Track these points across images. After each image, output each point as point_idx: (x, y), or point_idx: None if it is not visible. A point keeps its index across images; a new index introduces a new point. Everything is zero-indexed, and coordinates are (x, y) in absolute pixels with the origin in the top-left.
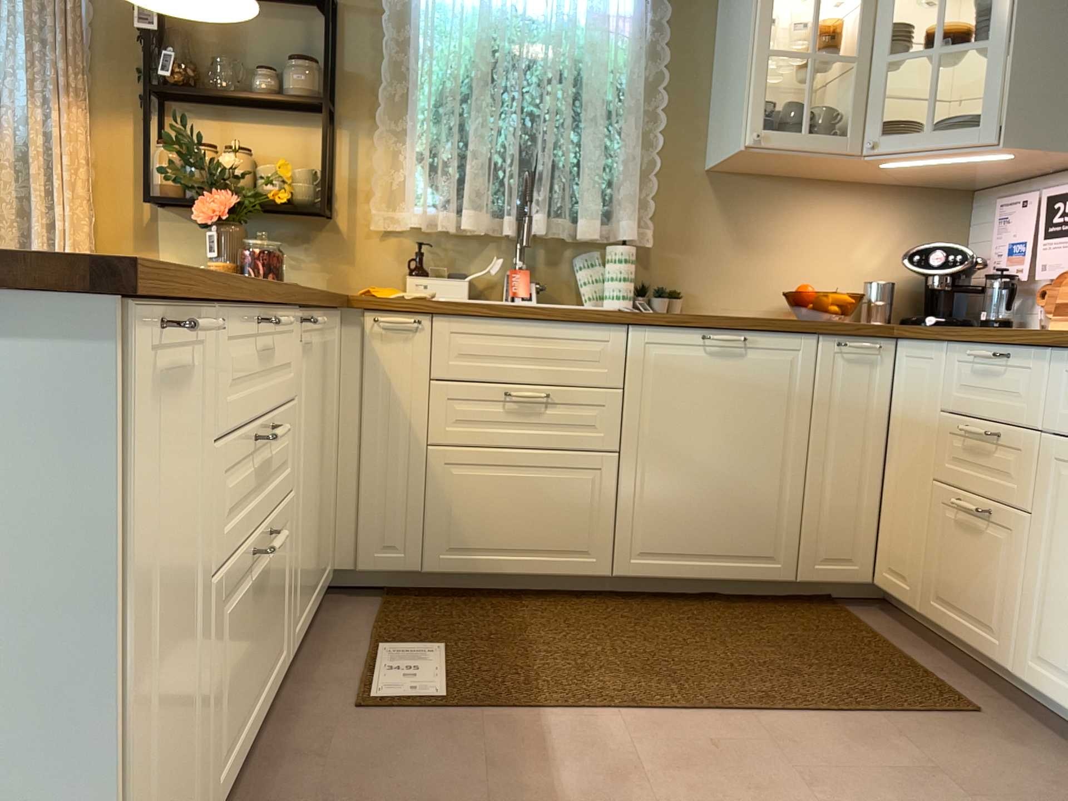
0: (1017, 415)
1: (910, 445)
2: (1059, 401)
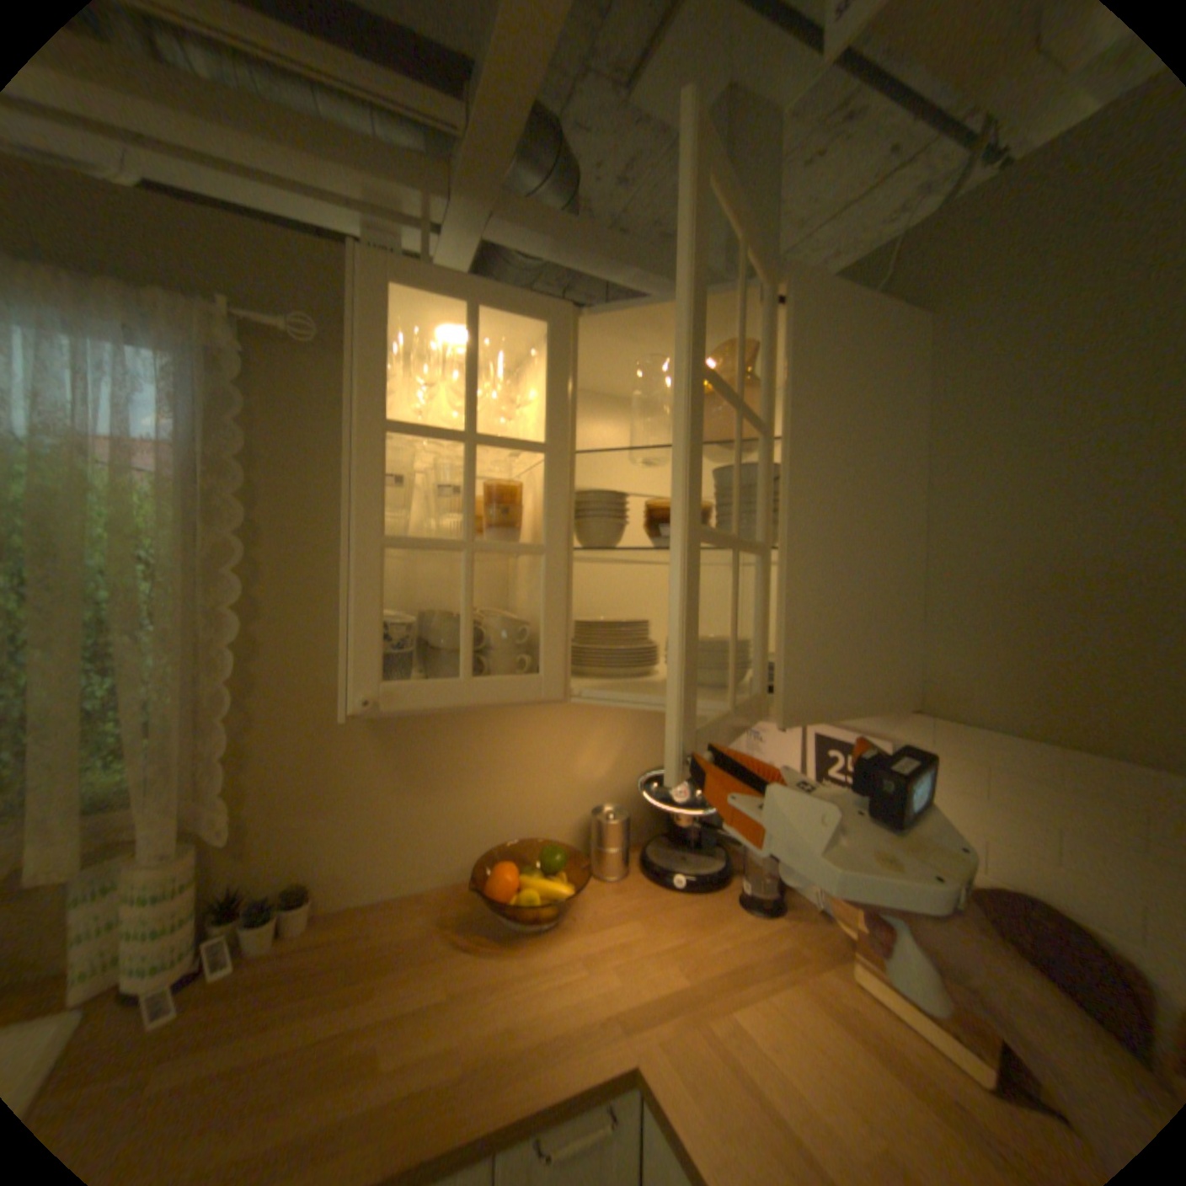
0: None
1: None
2: None
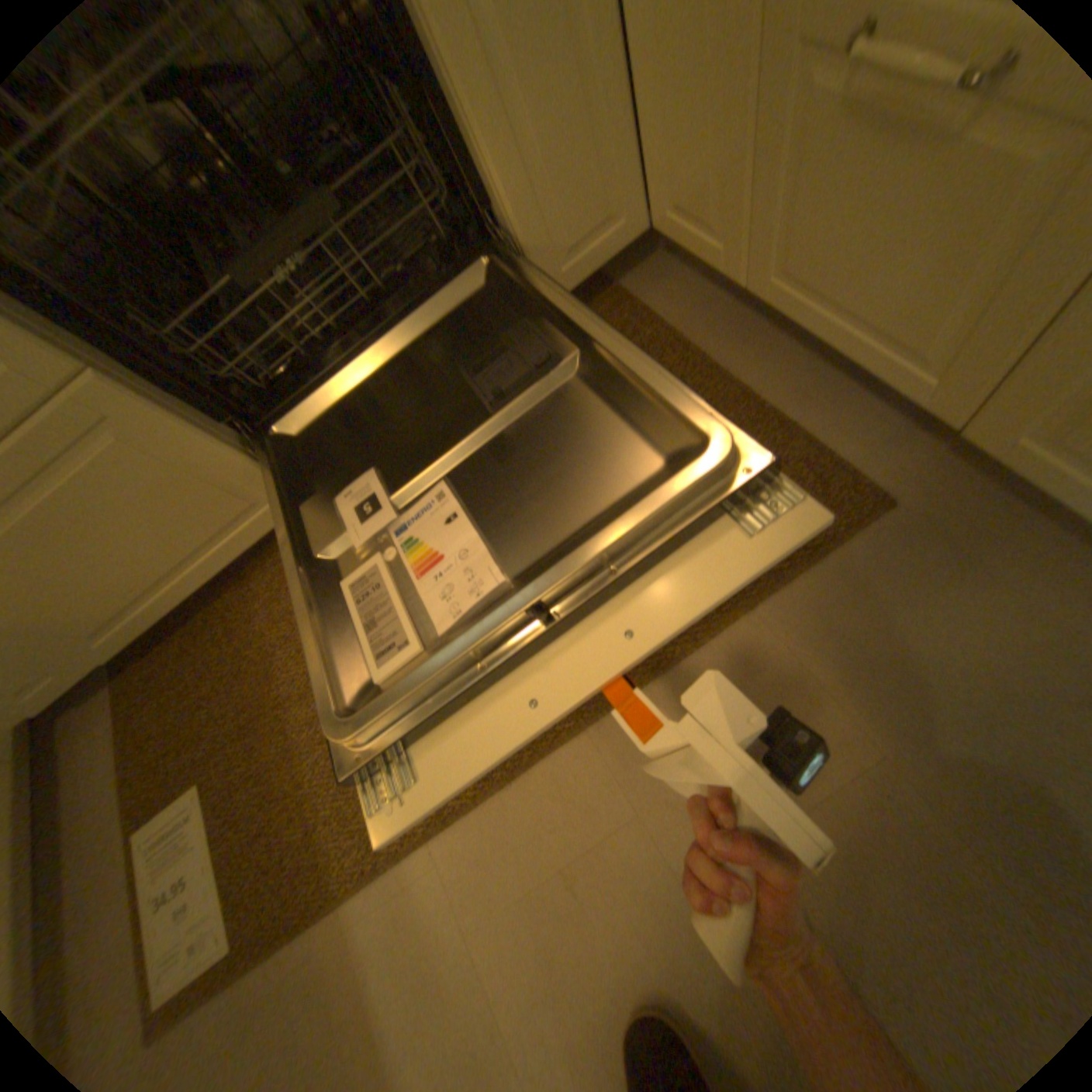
0: None
1: None
2: None
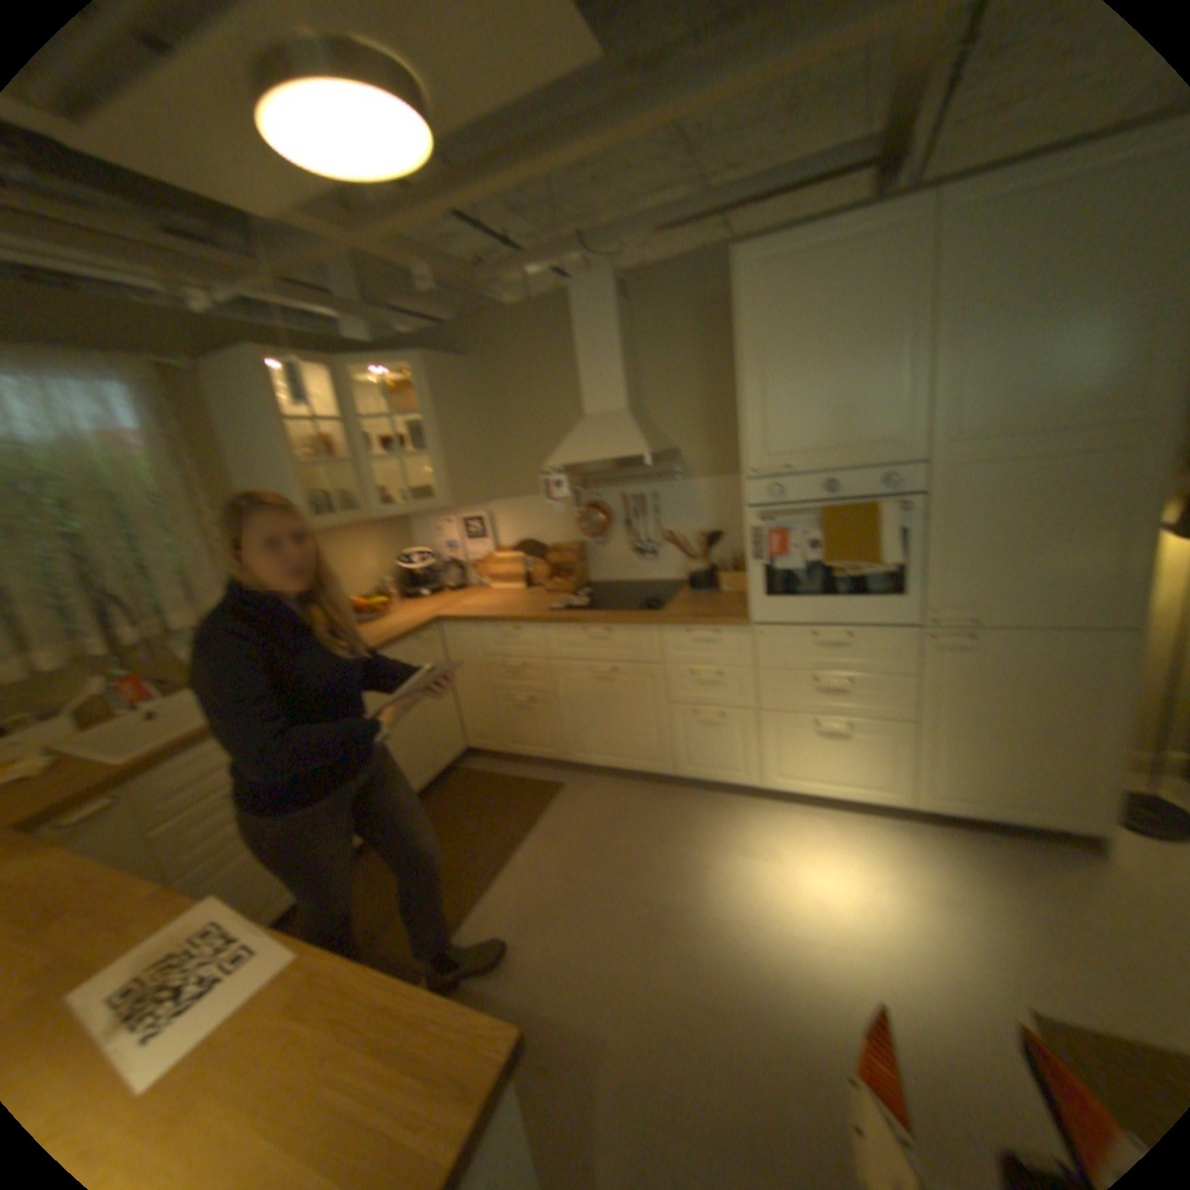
0: (534, 654)
1: (470, 677)
2: (554, 647)
